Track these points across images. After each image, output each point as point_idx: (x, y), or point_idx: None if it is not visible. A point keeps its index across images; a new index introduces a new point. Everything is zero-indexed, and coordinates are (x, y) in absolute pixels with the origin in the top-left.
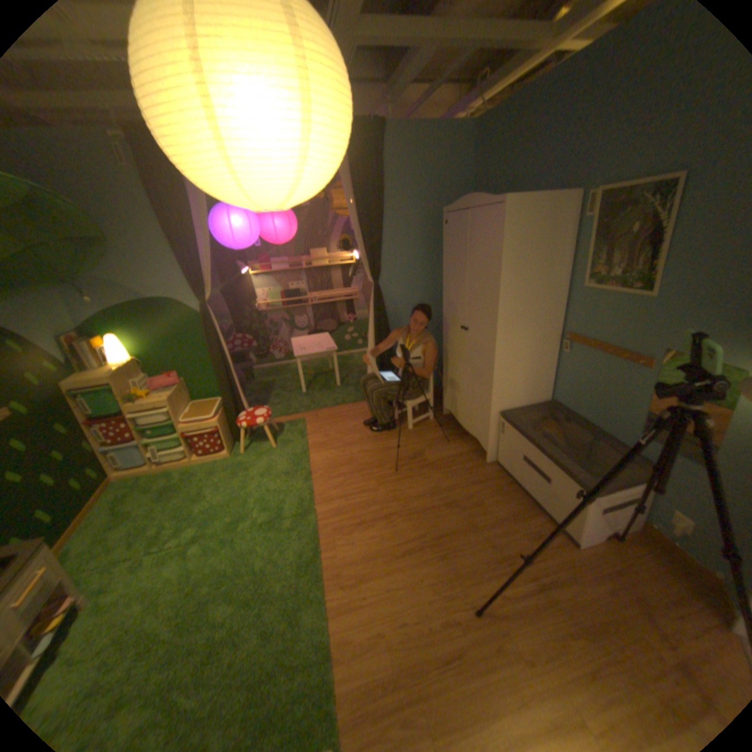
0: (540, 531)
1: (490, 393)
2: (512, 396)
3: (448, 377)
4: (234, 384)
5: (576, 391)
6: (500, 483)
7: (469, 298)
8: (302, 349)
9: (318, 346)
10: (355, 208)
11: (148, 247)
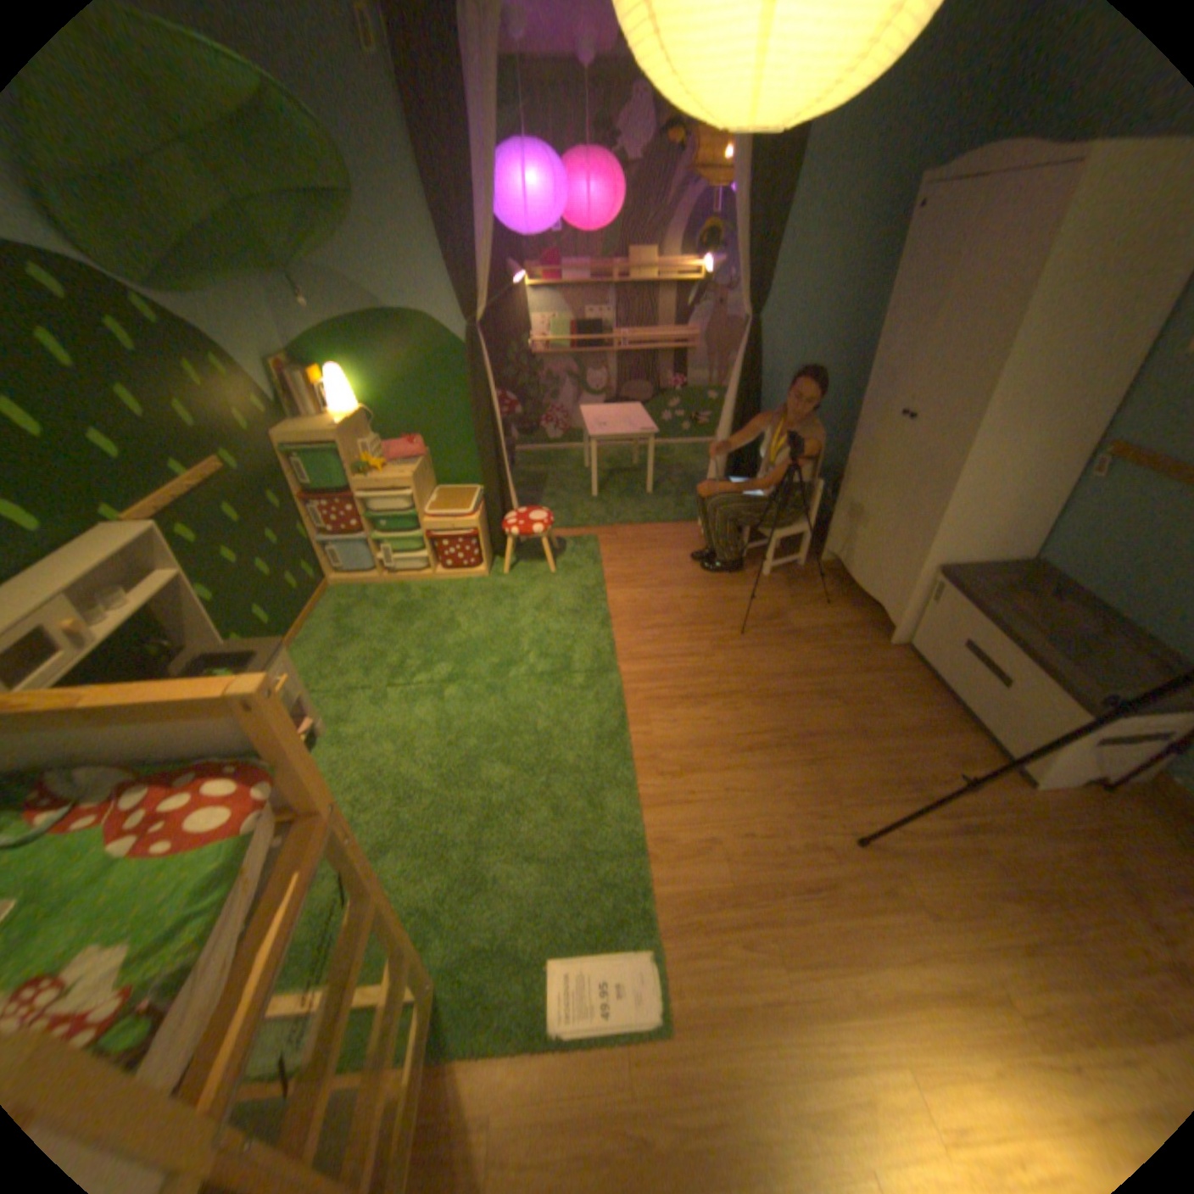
0: (970, 755)
1: (933, 533)
2: (970, 542)
3: (848, 499)
4: (503, 468)
5: (1093, 549)
6: (911, 677)
7: (935, 358)
8: (601, 426)
9: (626, 423)
10: (749, 164)
11: (396, 218)
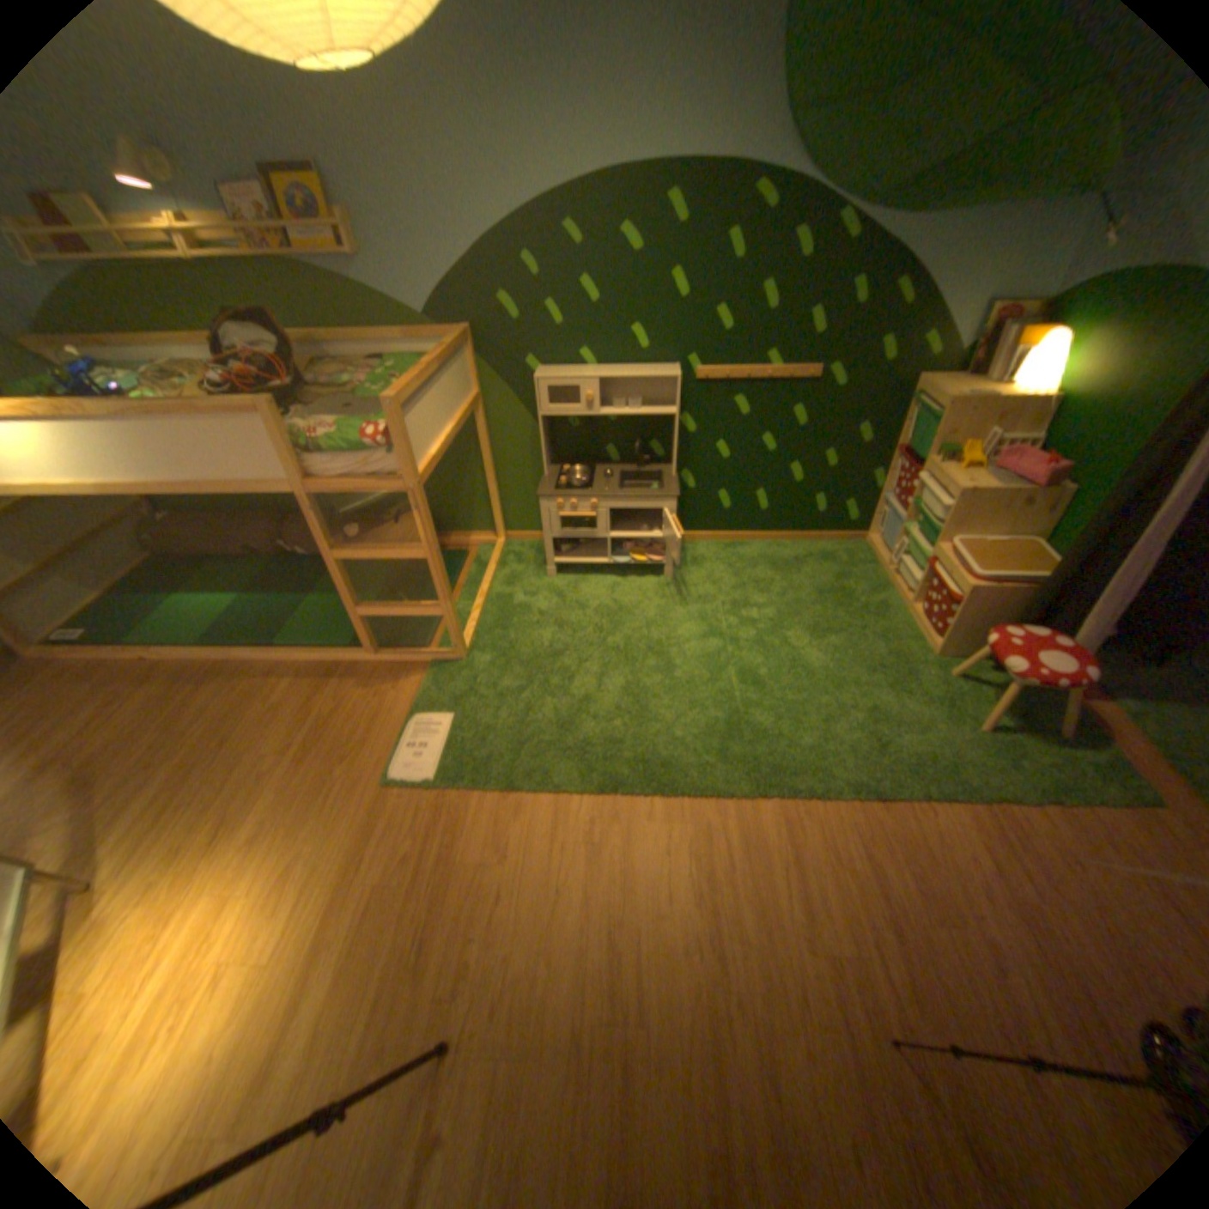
0: None
1: None
2: None
3: None
4: (1110, 574)
5: None
6: None
7: None
8: None
9: None
10: None
11: None
